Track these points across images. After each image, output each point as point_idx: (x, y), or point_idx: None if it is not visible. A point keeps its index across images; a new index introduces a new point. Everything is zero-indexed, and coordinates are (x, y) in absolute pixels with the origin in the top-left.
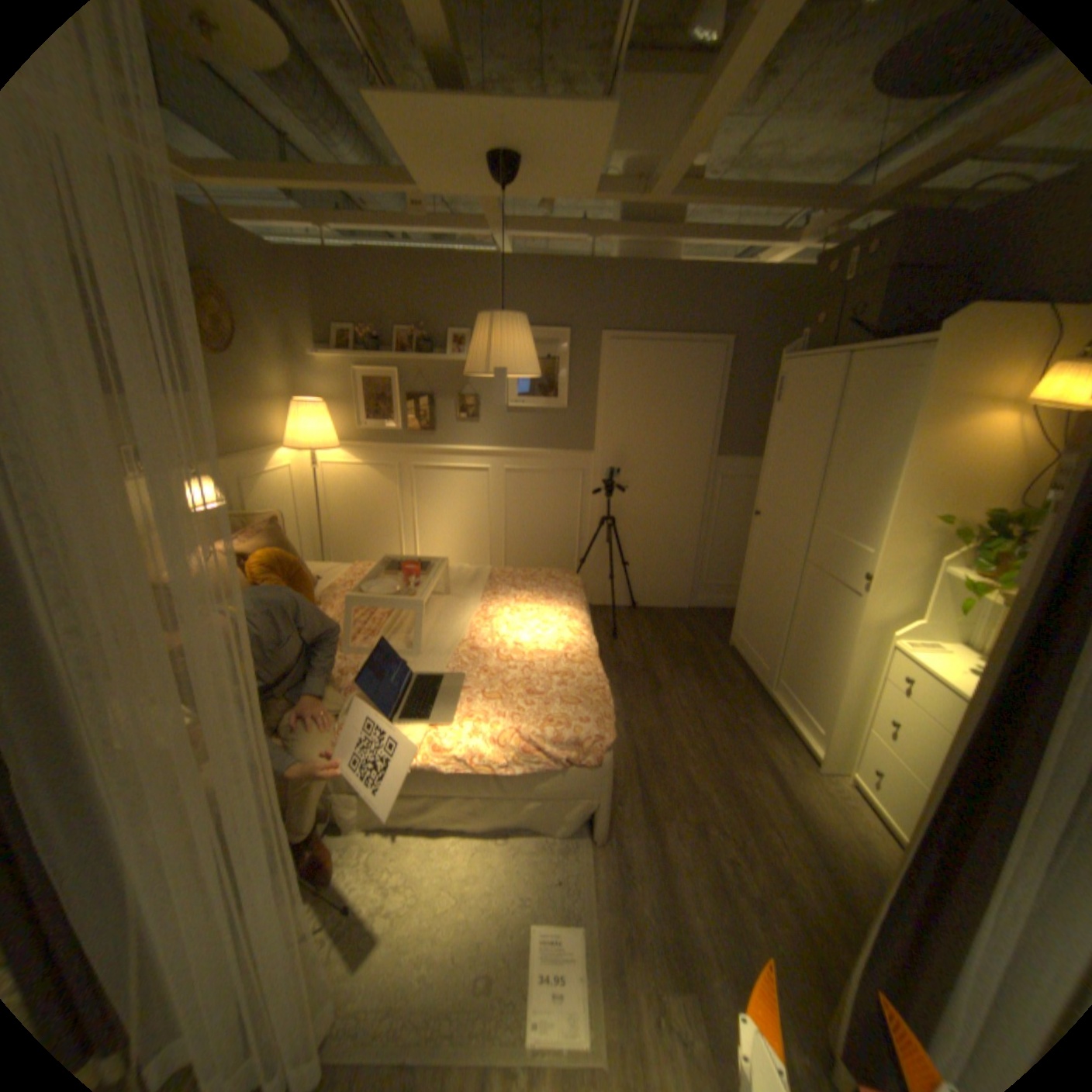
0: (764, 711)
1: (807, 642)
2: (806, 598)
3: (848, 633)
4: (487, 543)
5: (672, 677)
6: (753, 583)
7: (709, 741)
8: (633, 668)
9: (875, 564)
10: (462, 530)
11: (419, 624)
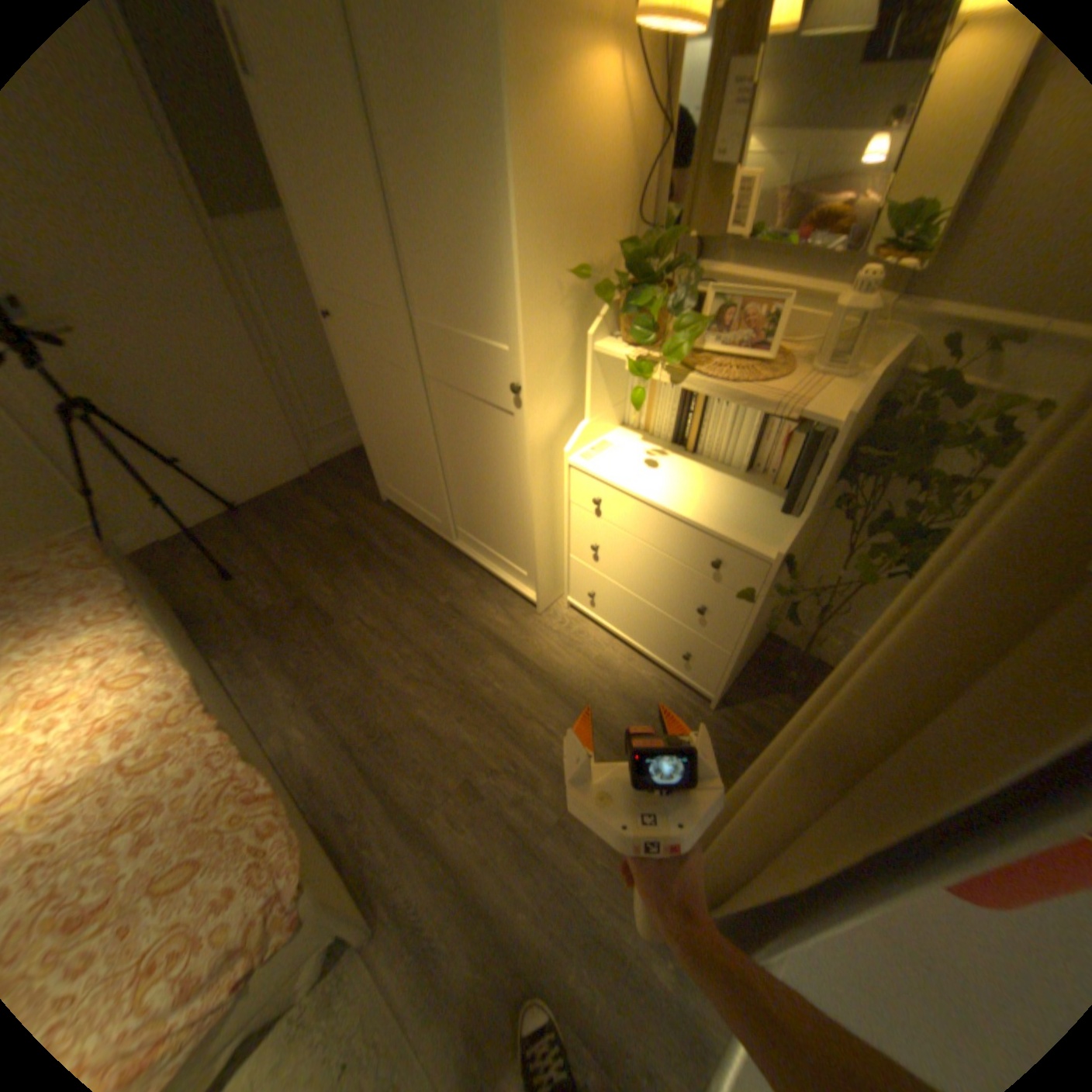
0: (456, 570)
1: (469, 482)
2: (444, 428)
3: (511, 464)
4: None
5: (337, 593)
6: (370, 420)
7: (421, 658)
8: (278, 613)
9: (514, 367)
10: None
11: None
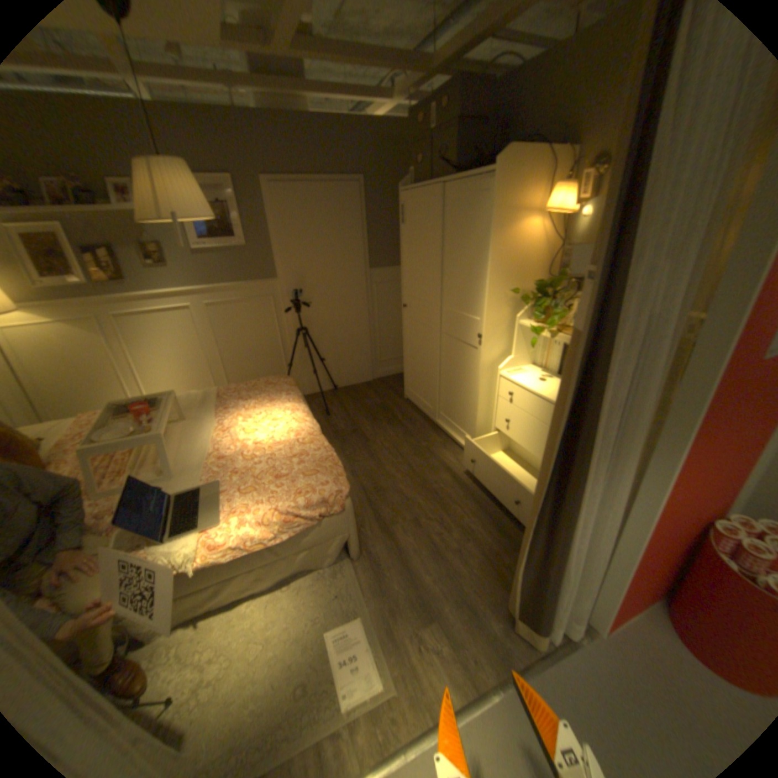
0: (434, 434)
1: (451, 384)
2: (446, 357)
3: (473, 373)
4: (208, 368)
5: (375, 430)
6: (411, 354)
7: (407, 465)
8: (347, 432)
9: (482, 327)
10: (182, 362)
11: (165, 453)
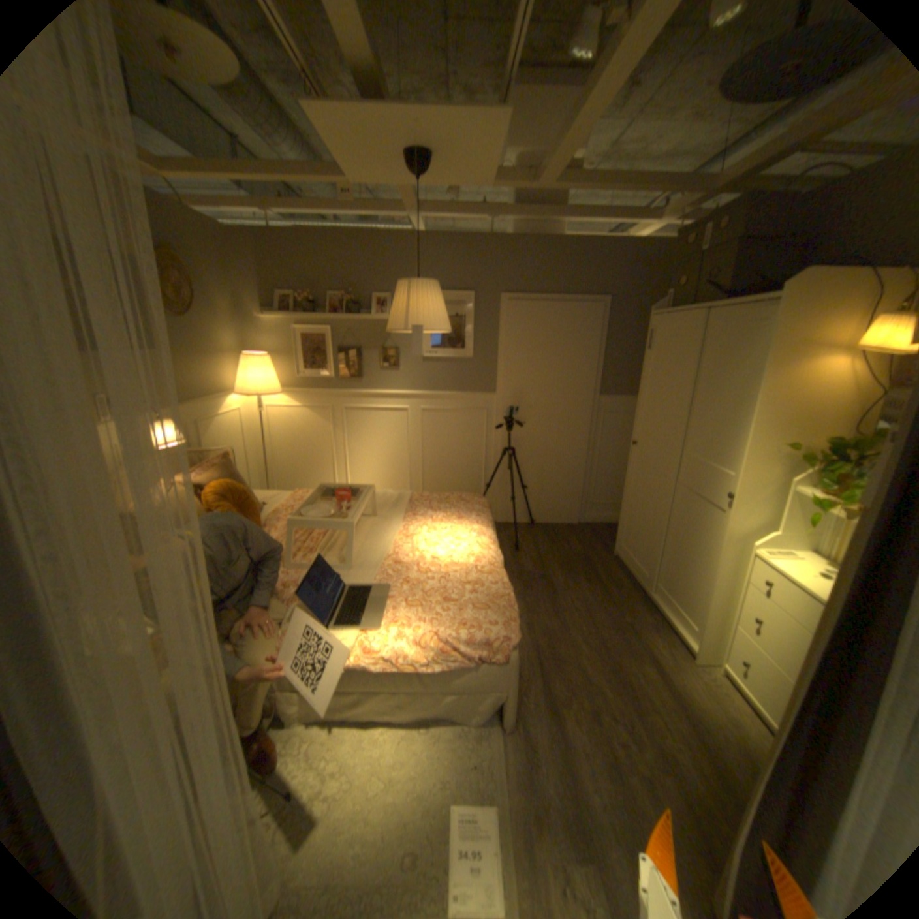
0: (645, 611)
1: (680, 552)
2: (678, 514)
3: (714, 544)
4: (407, 471)
5: (567, 584)
6: (632, 502)
7: (599, 639)
8: (532, 576)
9: (735, 485)
10: (386, 461)
11: (350, 543)
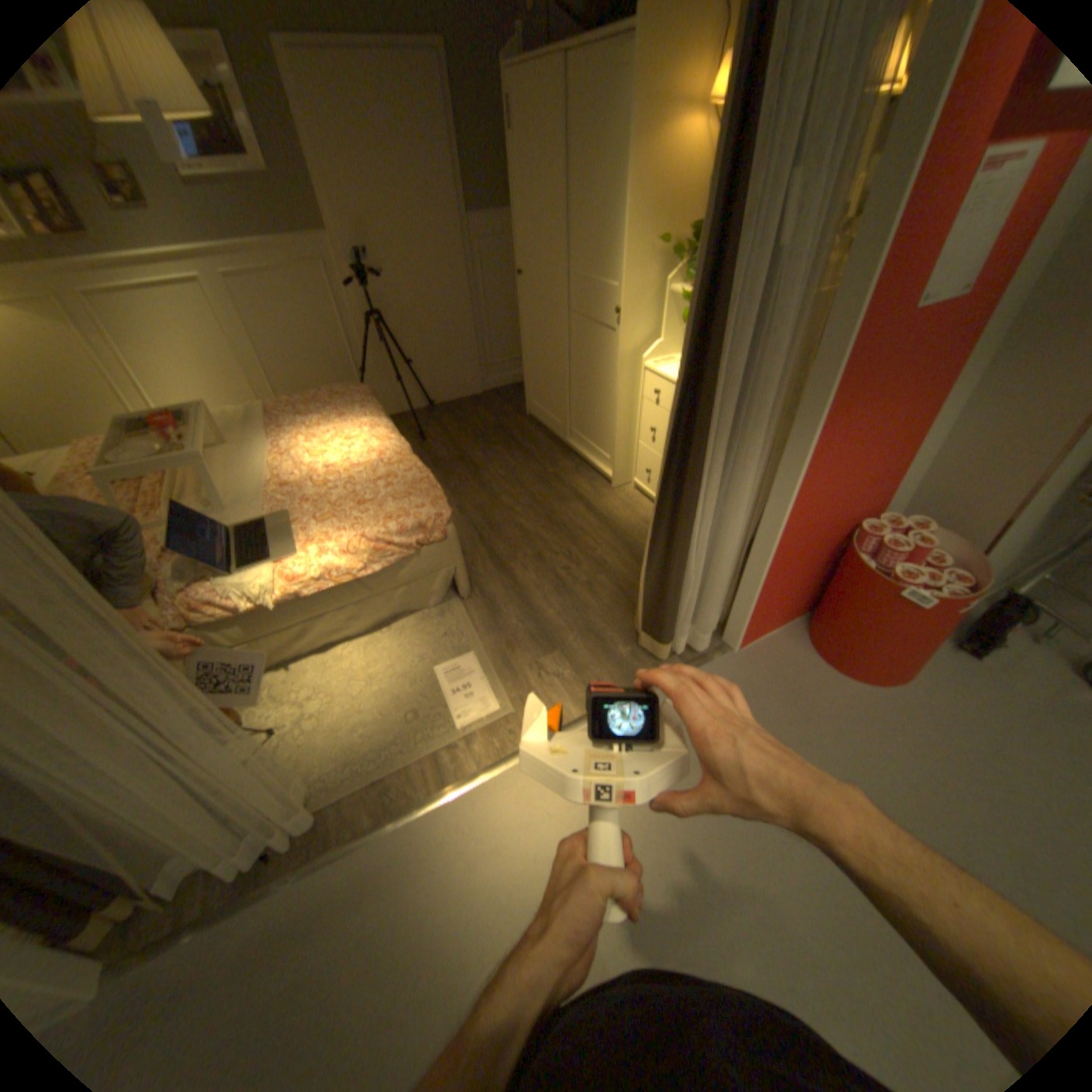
0: (565, 458)
1: (585, 387)
2: (576, 348)
3: (611, 368)
4: (243, 378)
5: (487, 457)
6: (532, 348)
7: (529, 496)
8: (450, 461)
9: (620, 297)
10: (202, 369)
11: (208, 479)
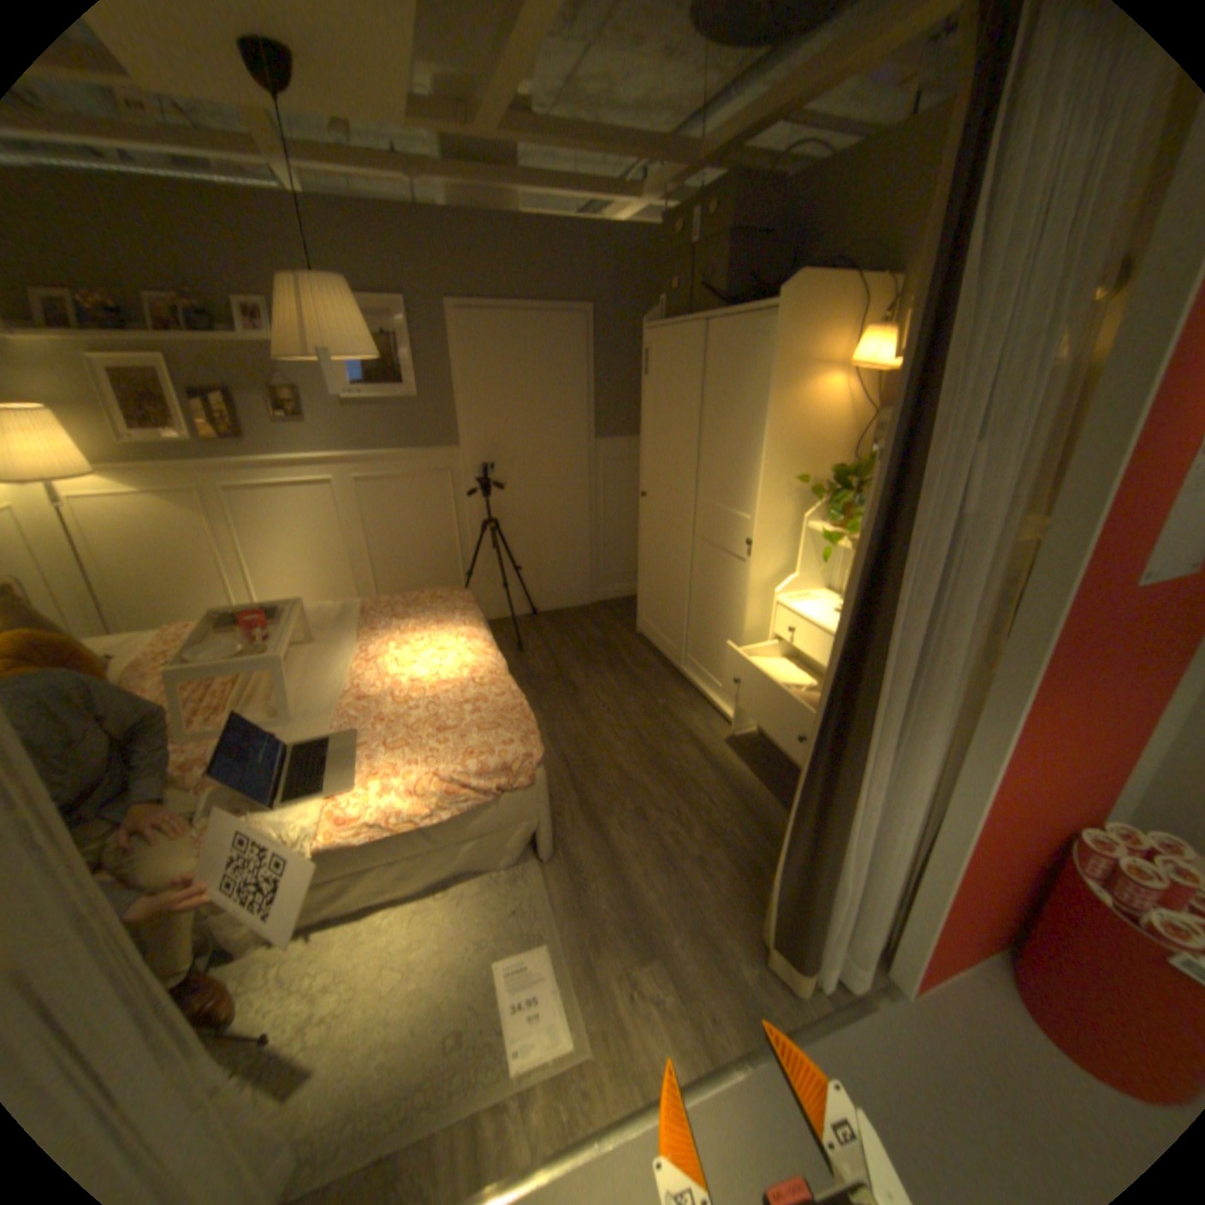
0: (677, 687)
1: (706, 613)
2: (699, 572)
3: (738, 597)
4: (349, 572)
5: (588, 677)
6: (649, 566)
7: (633, 730)
8: (546, 677)
9: (752, 529)
10: (312, 561)
11: (282, 685)
